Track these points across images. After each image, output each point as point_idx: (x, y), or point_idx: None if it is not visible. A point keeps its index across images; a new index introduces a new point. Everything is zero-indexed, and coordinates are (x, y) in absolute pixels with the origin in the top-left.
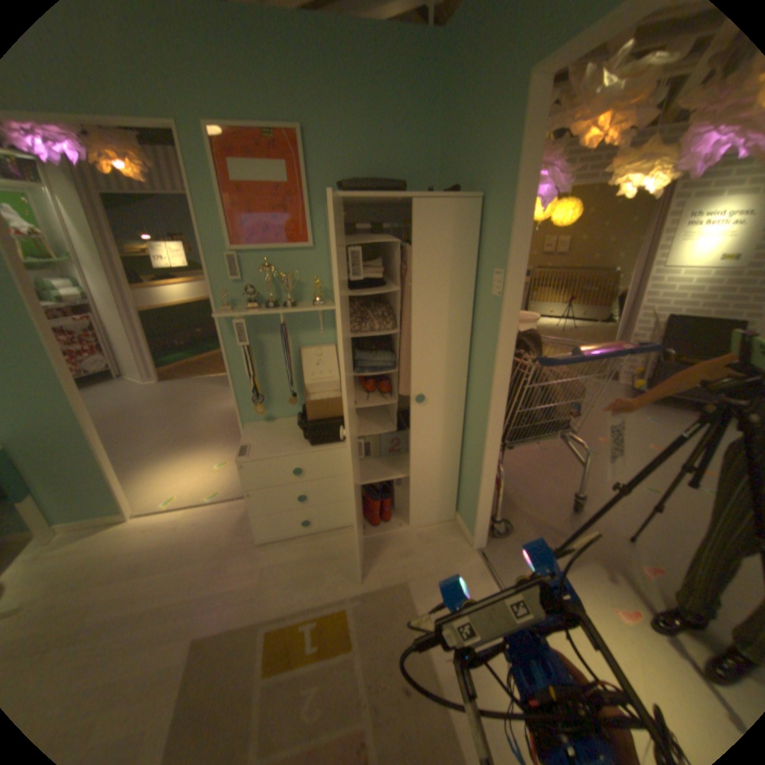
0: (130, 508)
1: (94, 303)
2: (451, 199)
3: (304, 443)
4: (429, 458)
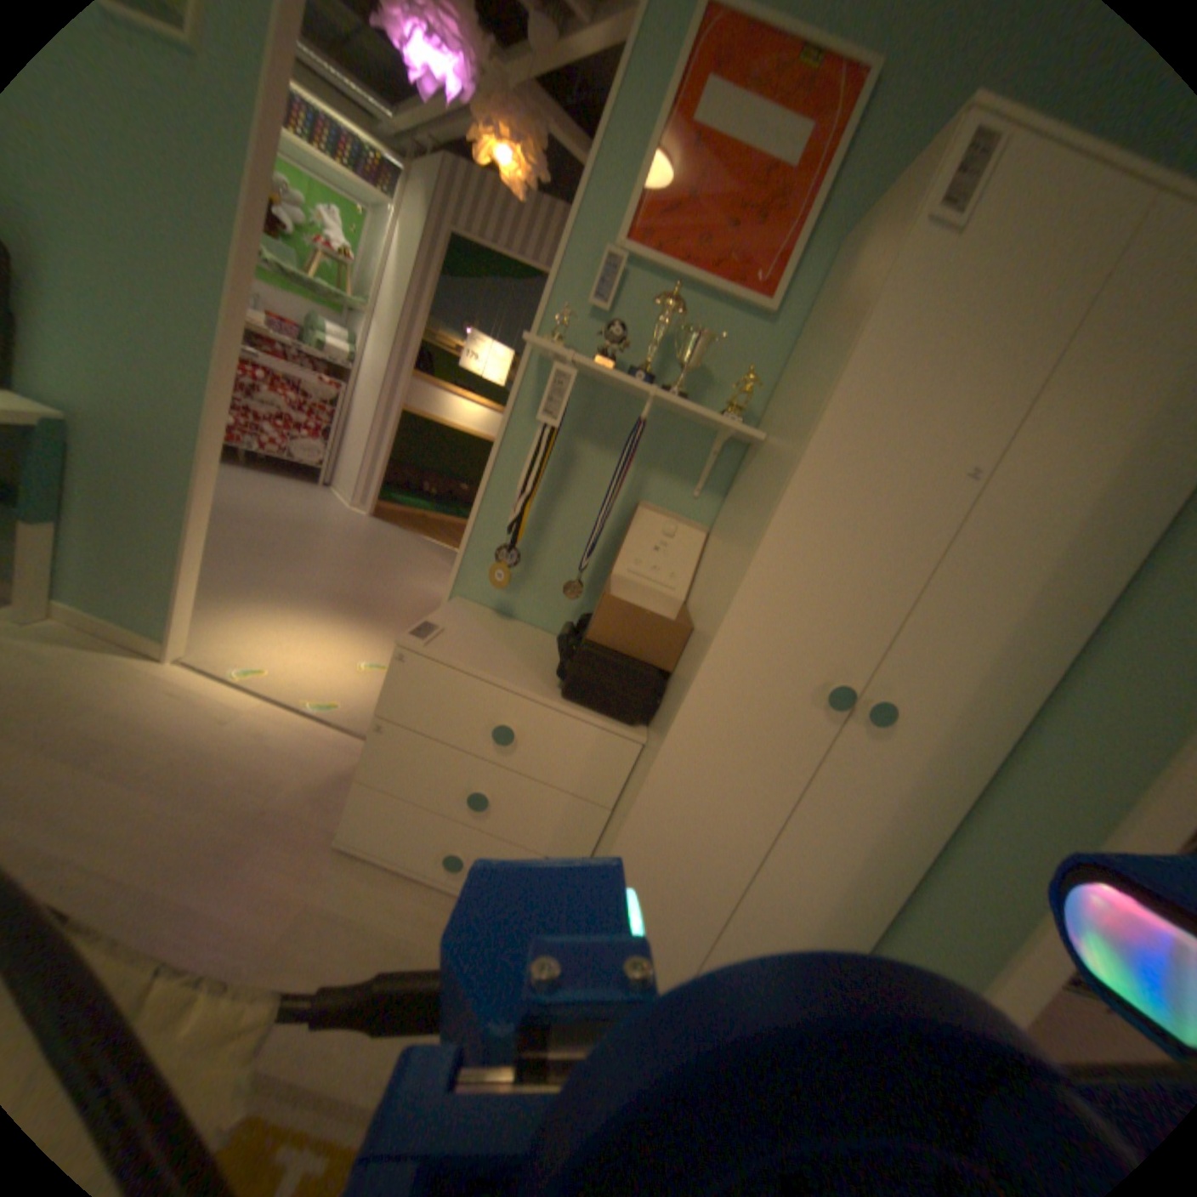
0: (187, 647)
1: (359, 375)
2: None
3: (549, 686)
4: (815, 882)
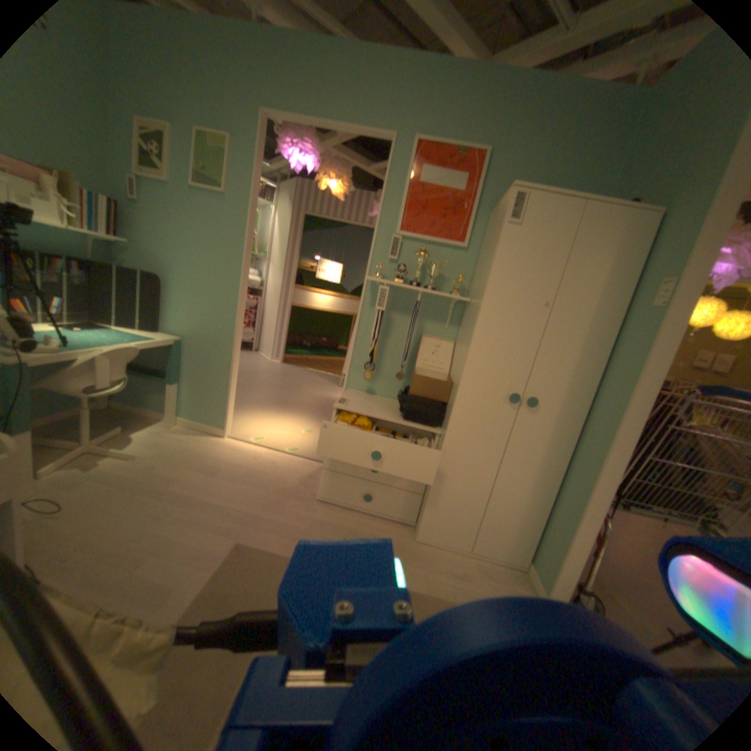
0: (230, 430)
1: (265, 291)
2: (627, 208)
3: (396, 417)
4: (520, 478)
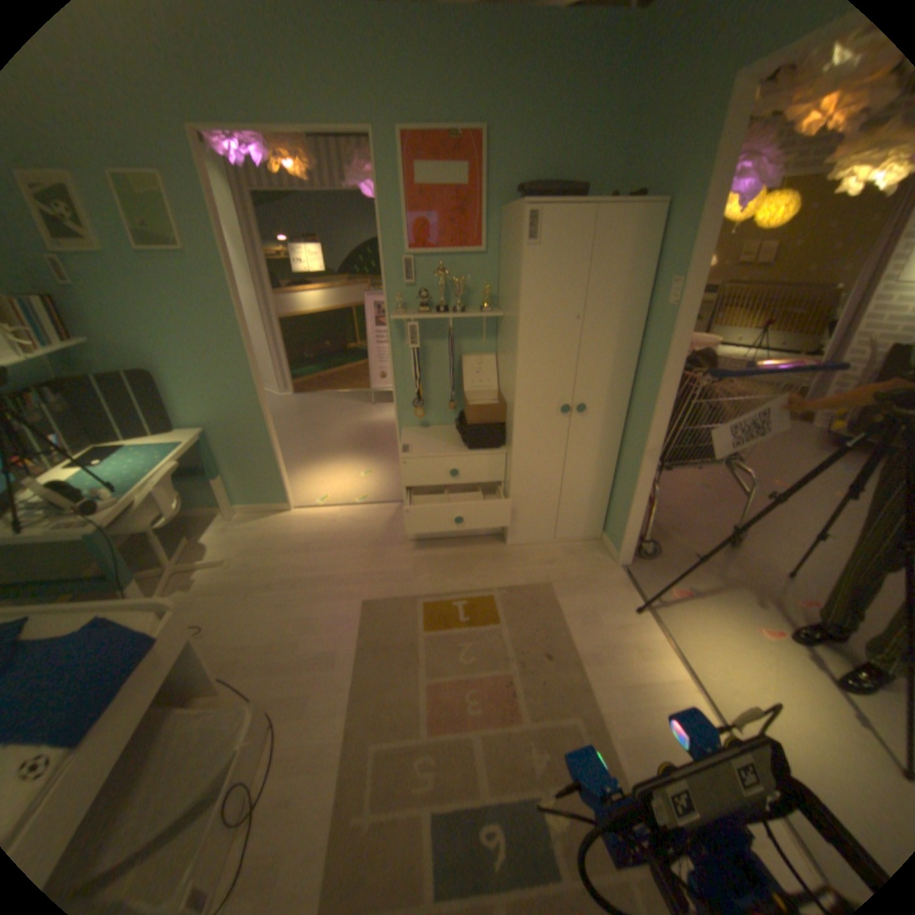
0: (293, 499)
1: None
2: (636, 204)
3: (460, 447)
4: (582, 471)
